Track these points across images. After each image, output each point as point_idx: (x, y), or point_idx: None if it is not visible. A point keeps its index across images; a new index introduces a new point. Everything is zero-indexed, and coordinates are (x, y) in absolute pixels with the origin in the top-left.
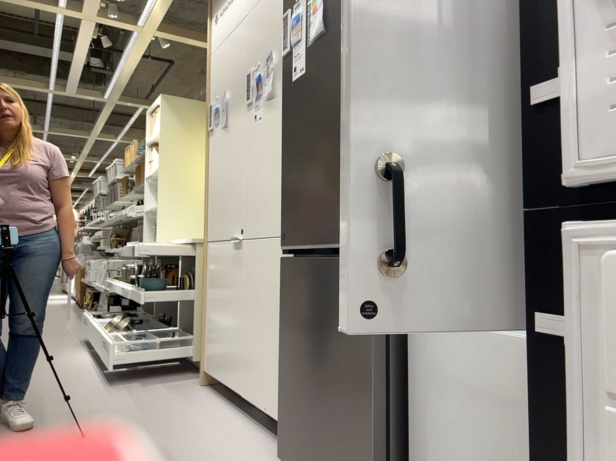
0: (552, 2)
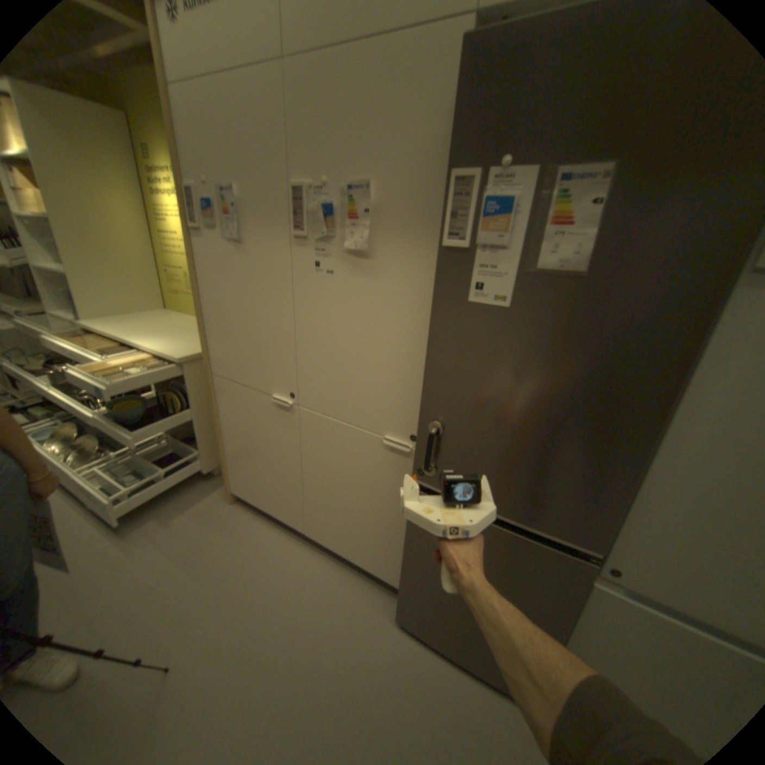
0: None
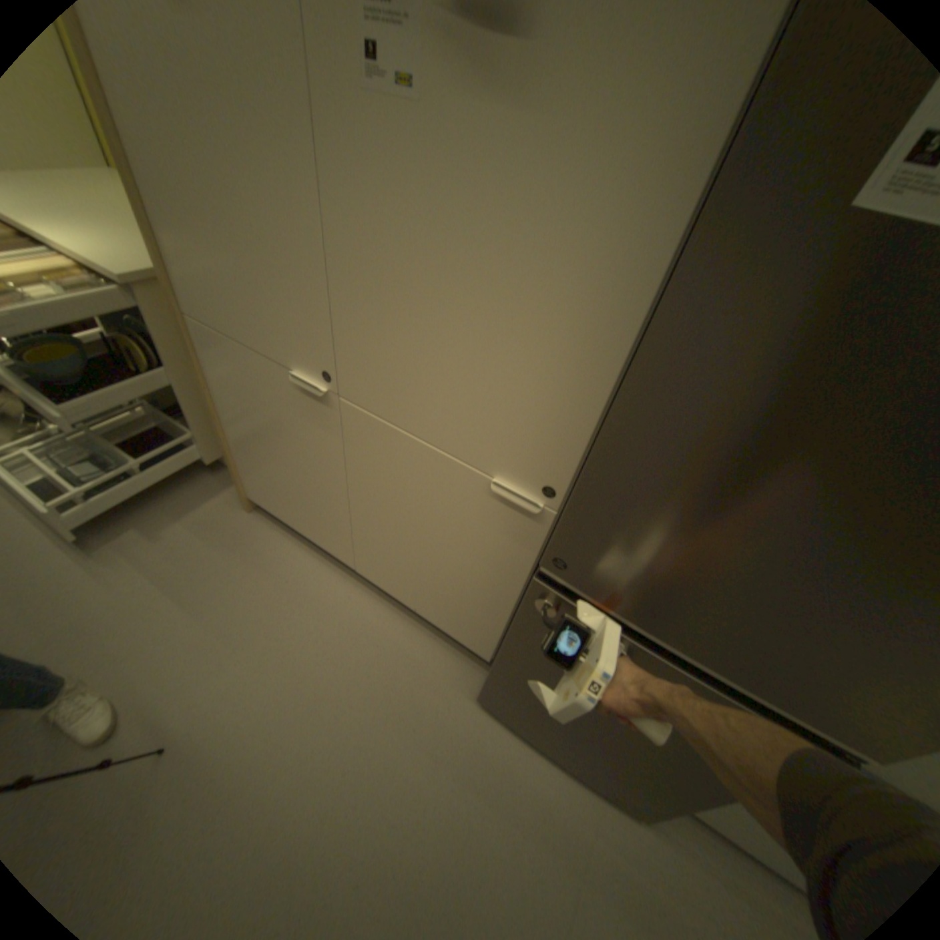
0: None
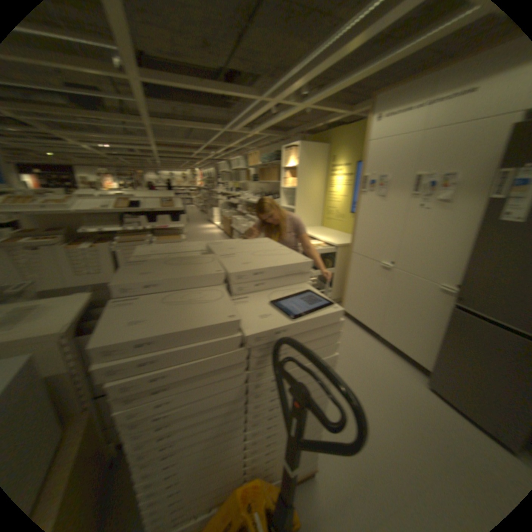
0: None
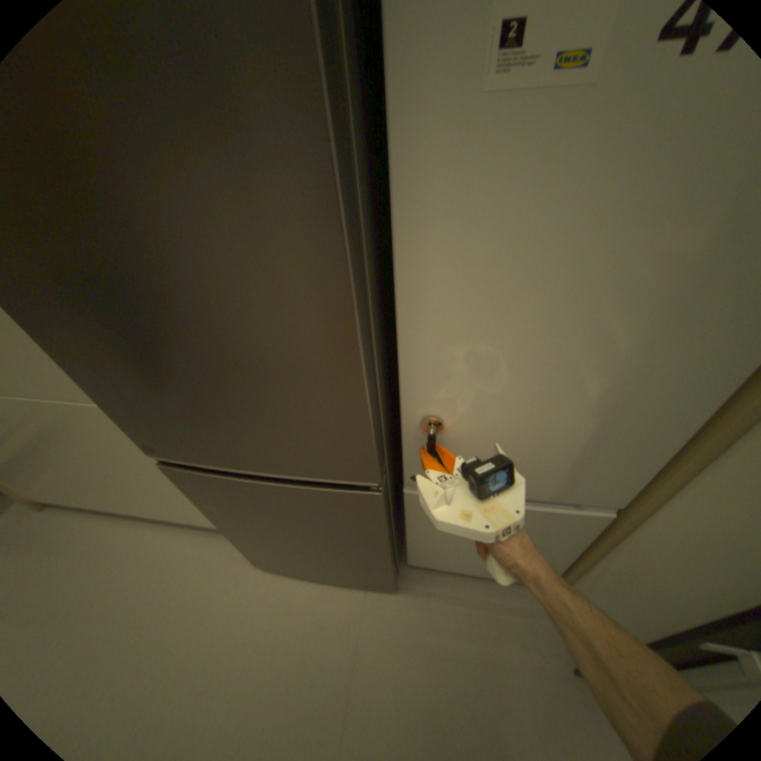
0: None
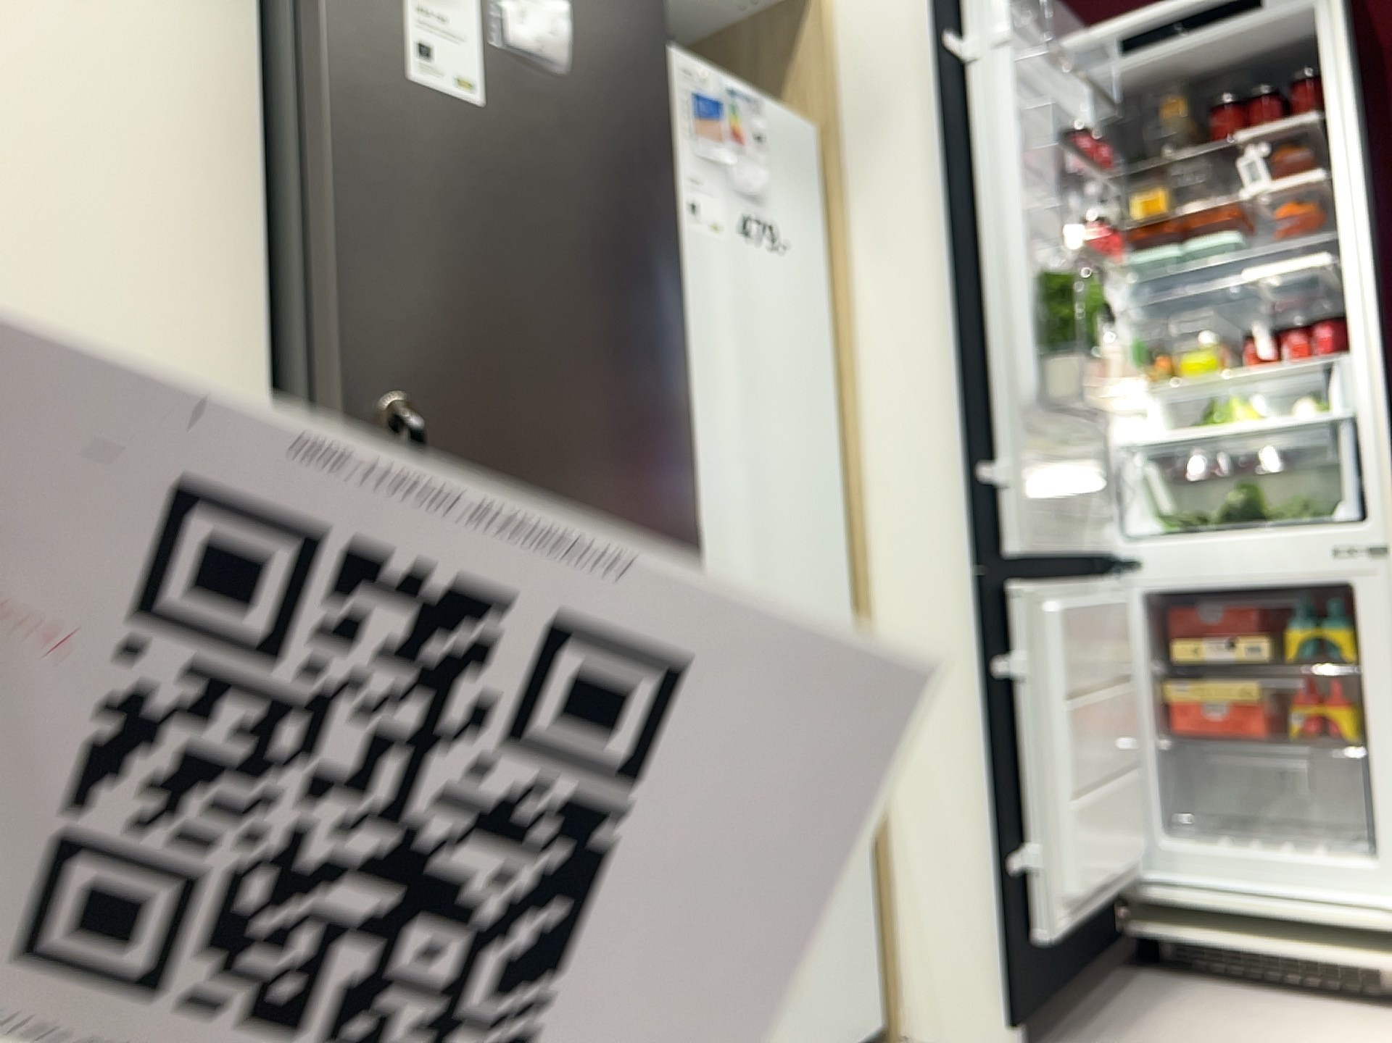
0: (977, 394)
